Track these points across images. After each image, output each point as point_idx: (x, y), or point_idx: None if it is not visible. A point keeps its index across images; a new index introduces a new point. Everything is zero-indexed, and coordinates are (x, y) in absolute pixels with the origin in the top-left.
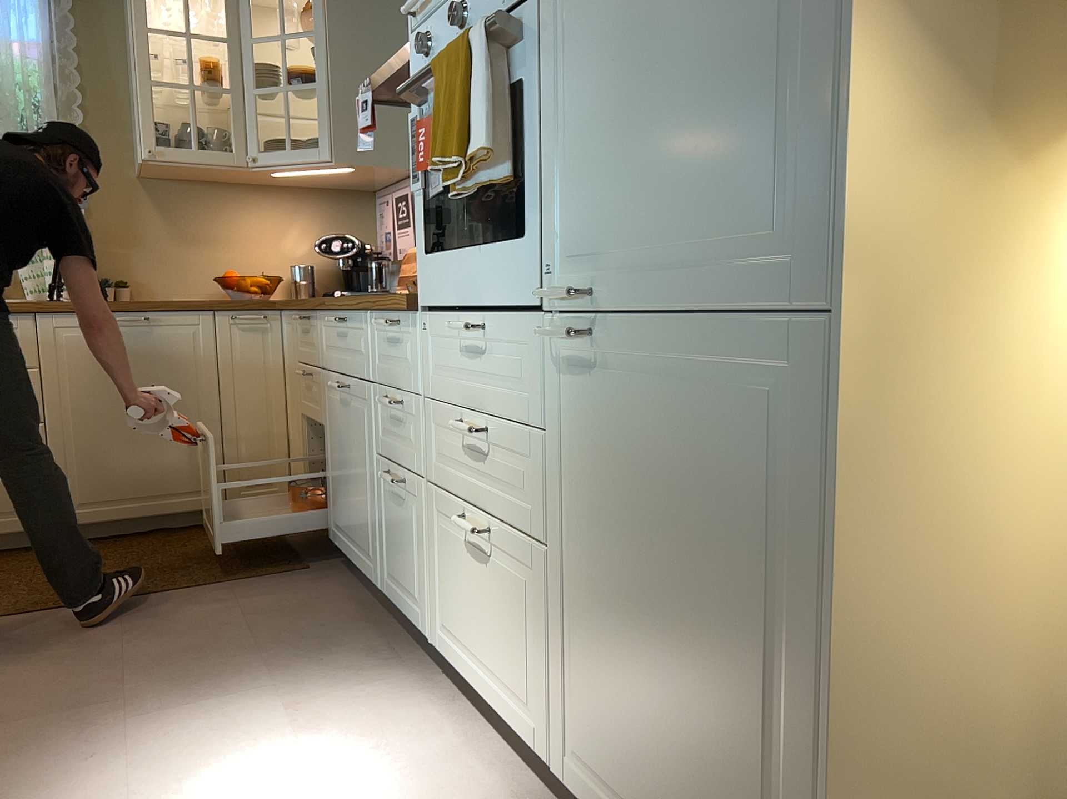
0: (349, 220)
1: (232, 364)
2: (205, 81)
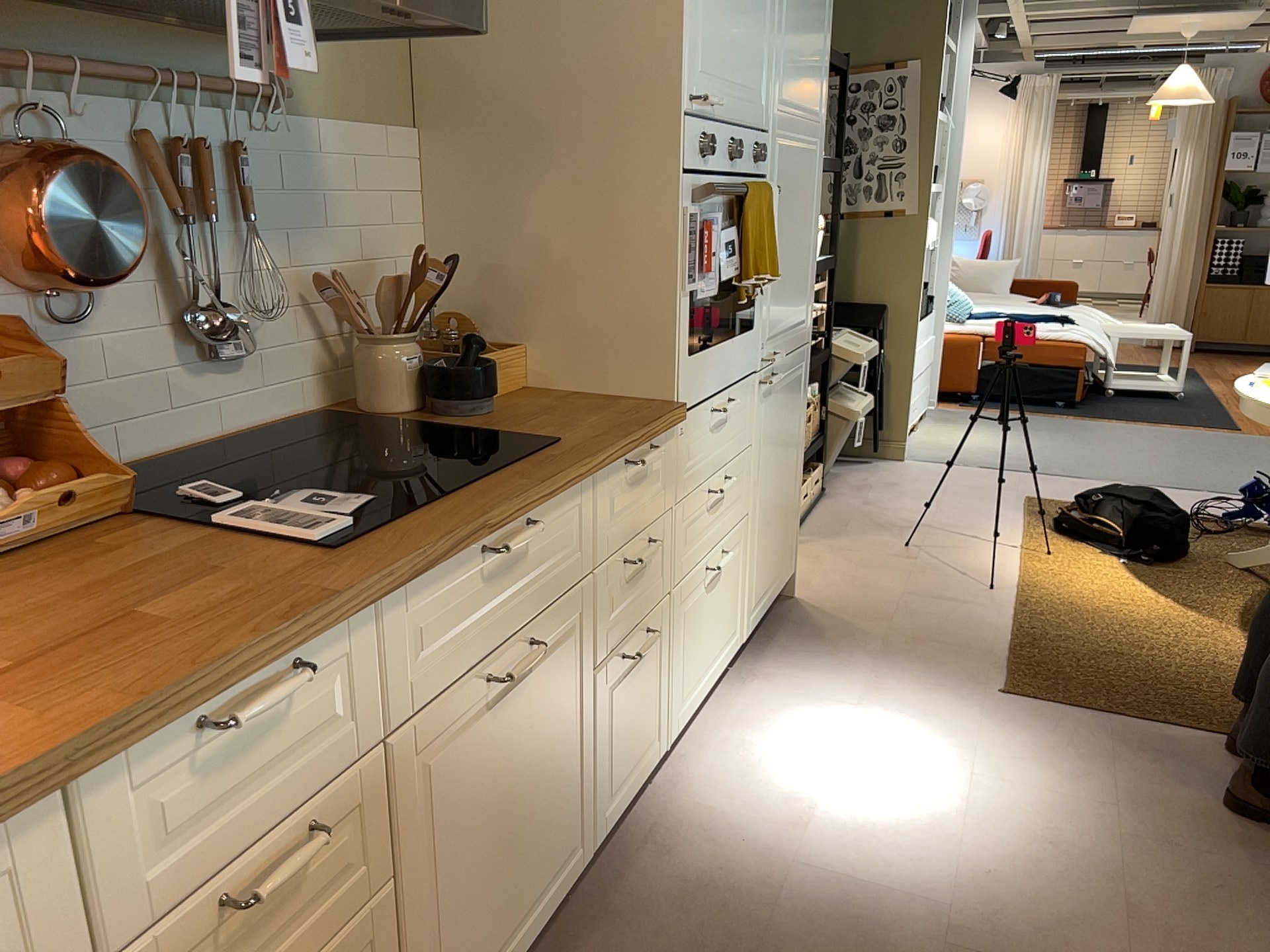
0: None
1: None
2: None
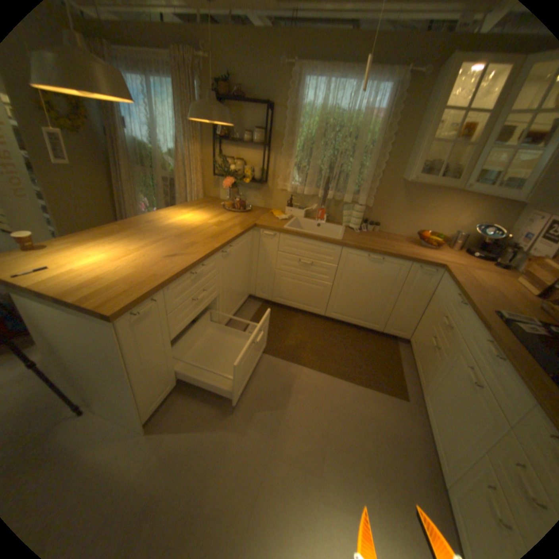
0: (504, 212)
1: (410, 285)
2: (463, 135)
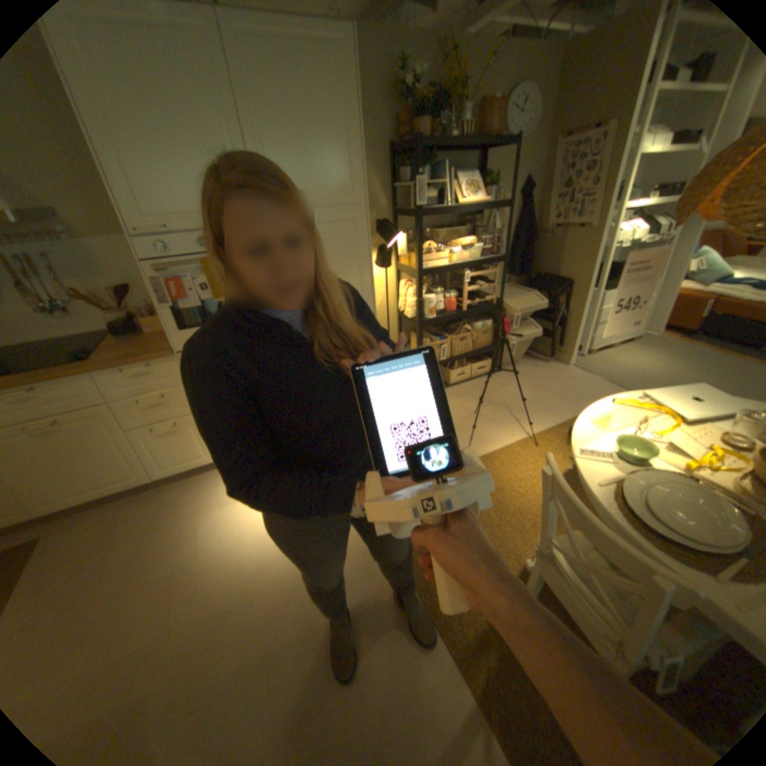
0: None
1: None
2: None
